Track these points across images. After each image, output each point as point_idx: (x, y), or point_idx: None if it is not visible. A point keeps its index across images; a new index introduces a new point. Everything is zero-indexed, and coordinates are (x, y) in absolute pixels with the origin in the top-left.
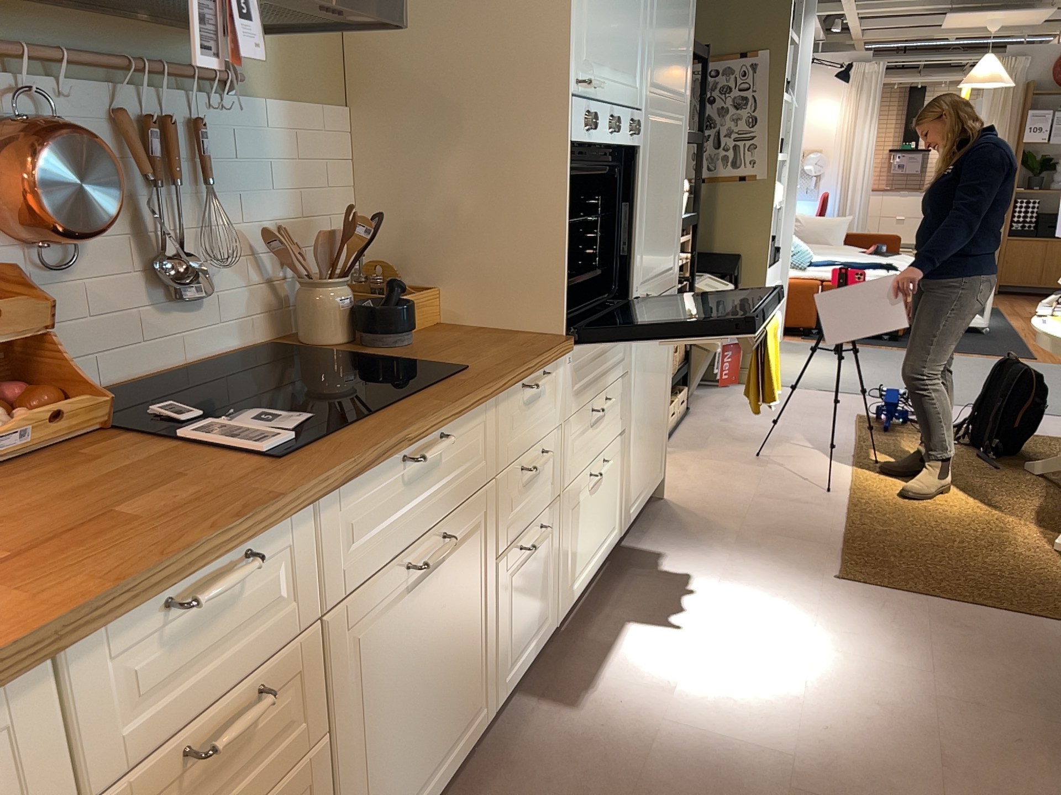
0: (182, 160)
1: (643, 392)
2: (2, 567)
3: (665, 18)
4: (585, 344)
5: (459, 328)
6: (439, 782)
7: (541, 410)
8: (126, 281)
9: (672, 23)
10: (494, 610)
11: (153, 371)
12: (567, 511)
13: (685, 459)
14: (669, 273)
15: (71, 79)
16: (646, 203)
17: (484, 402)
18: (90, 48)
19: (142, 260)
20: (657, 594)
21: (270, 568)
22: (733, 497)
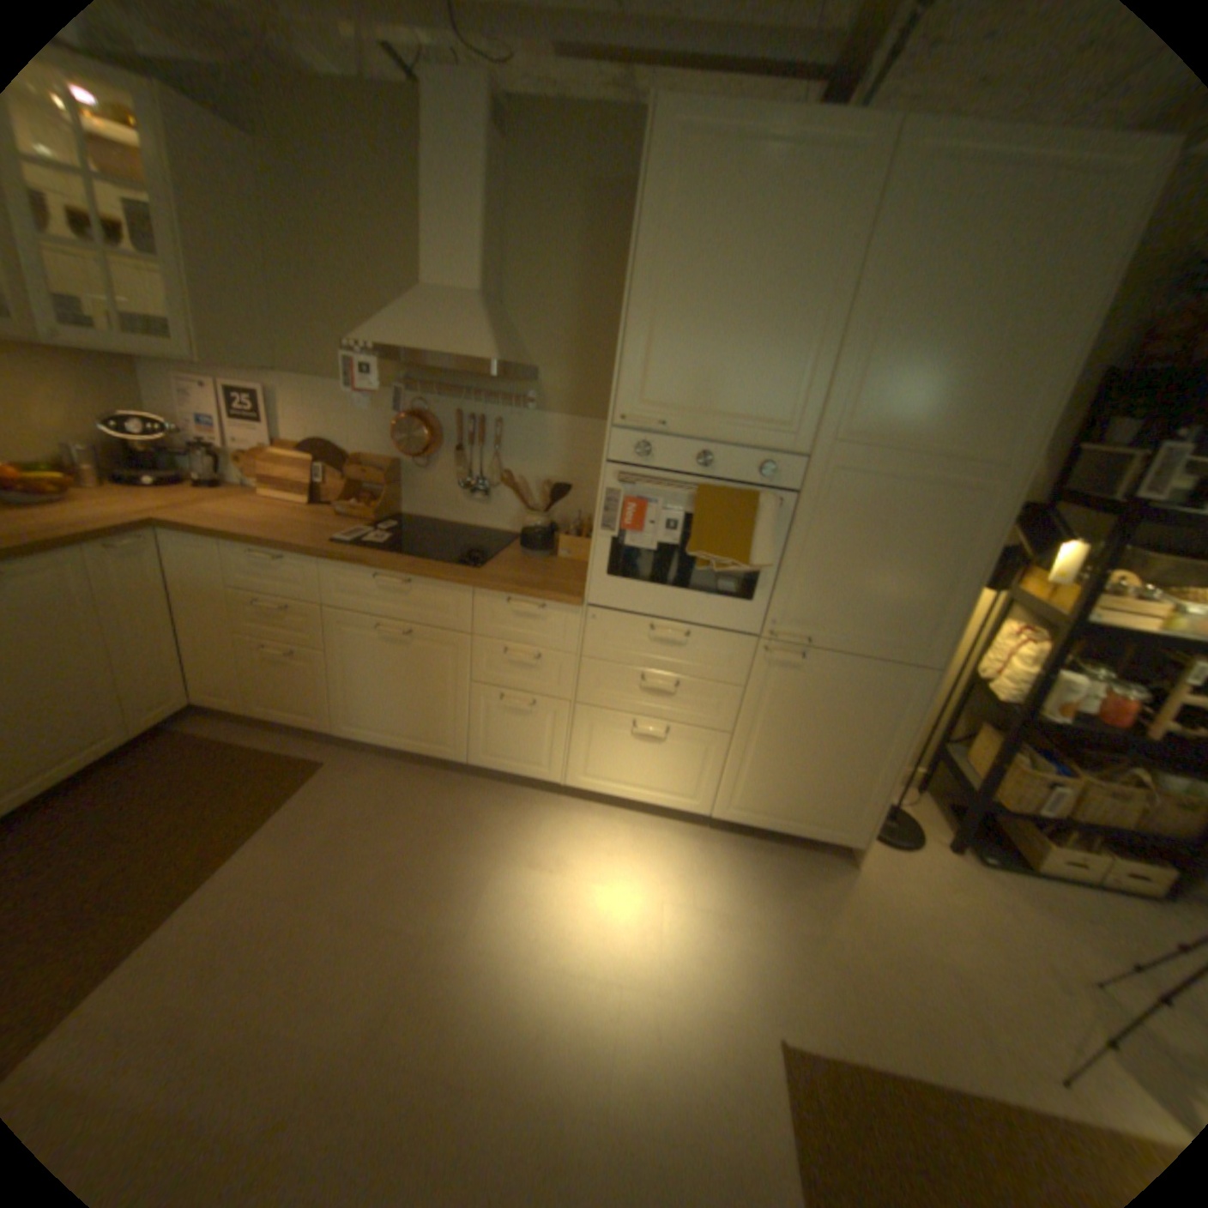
0: (479, 436)
1: (785, 726)
2: (250, 524)
3: (901, 360)
4: (628, 619)
5: (583, 569)
6: (404, 745)
7: (540, 629)
8: (451, 481)
9: (941, 365)
10: (468, 708)
11: (457, 522)
12: (584, 720)
13: (985, 893)
14: (905, 645)
15: (442, 397)
16: (807, 547)
17: (444, 582)
18: (454, 384)
19: (469, 476)
20: (665, 862)
21: (296, 571)
22: (924, 943)
